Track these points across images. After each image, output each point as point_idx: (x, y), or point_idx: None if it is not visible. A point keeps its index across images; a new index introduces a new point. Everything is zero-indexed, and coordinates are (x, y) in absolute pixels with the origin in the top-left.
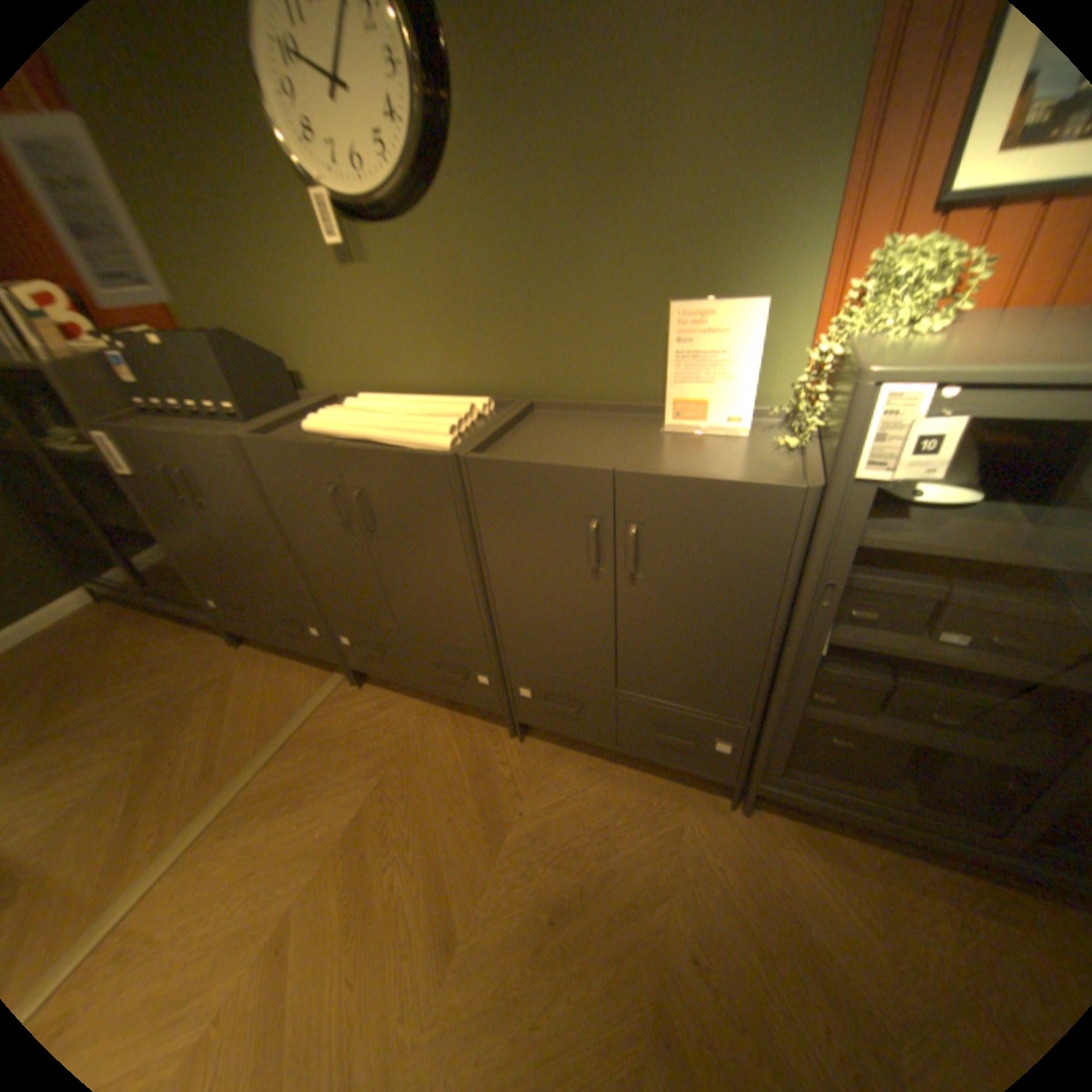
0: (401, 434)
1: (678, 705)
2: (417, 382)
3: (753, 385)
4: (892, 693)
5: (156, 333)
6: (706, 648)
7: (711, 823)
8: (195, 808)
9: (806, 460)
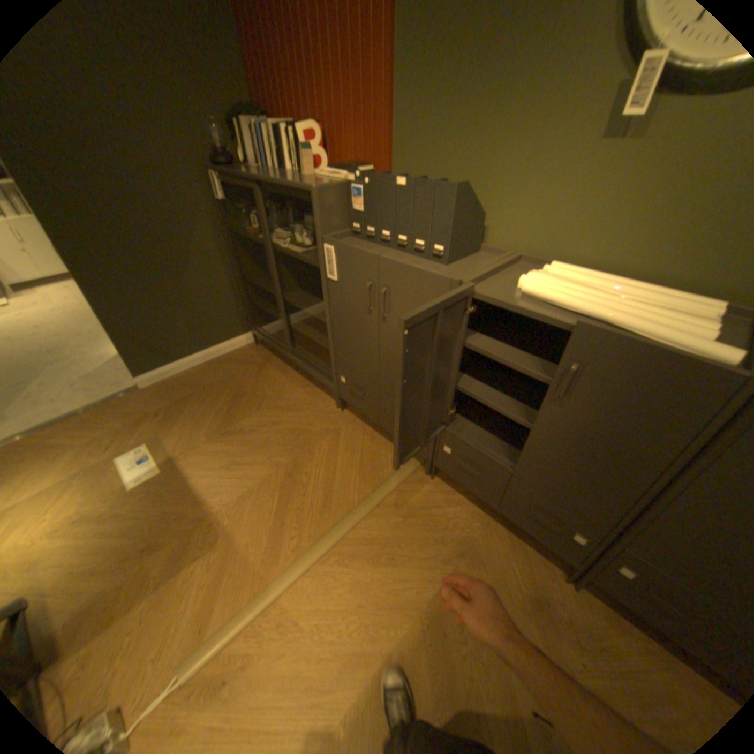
0: (663, 327)
1: None
2: (621, 263)
3: None
4: None
5: (409, 177)
6: None
7: None
8: (322, 529)
9: None
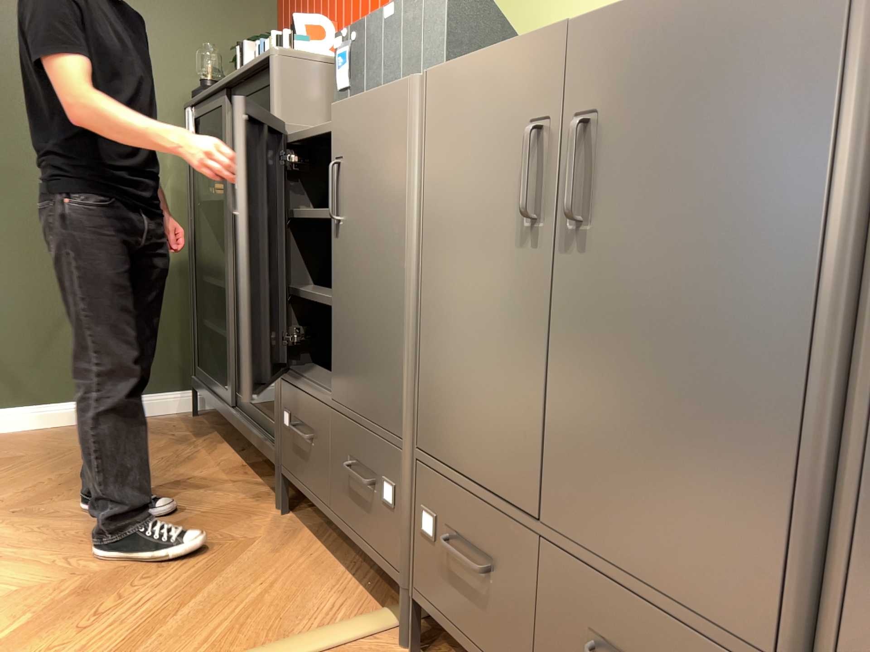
0: None
1: None
2: None
3: None
4: None
5: (397, 3)
6: None
7: None
8: None
9: None
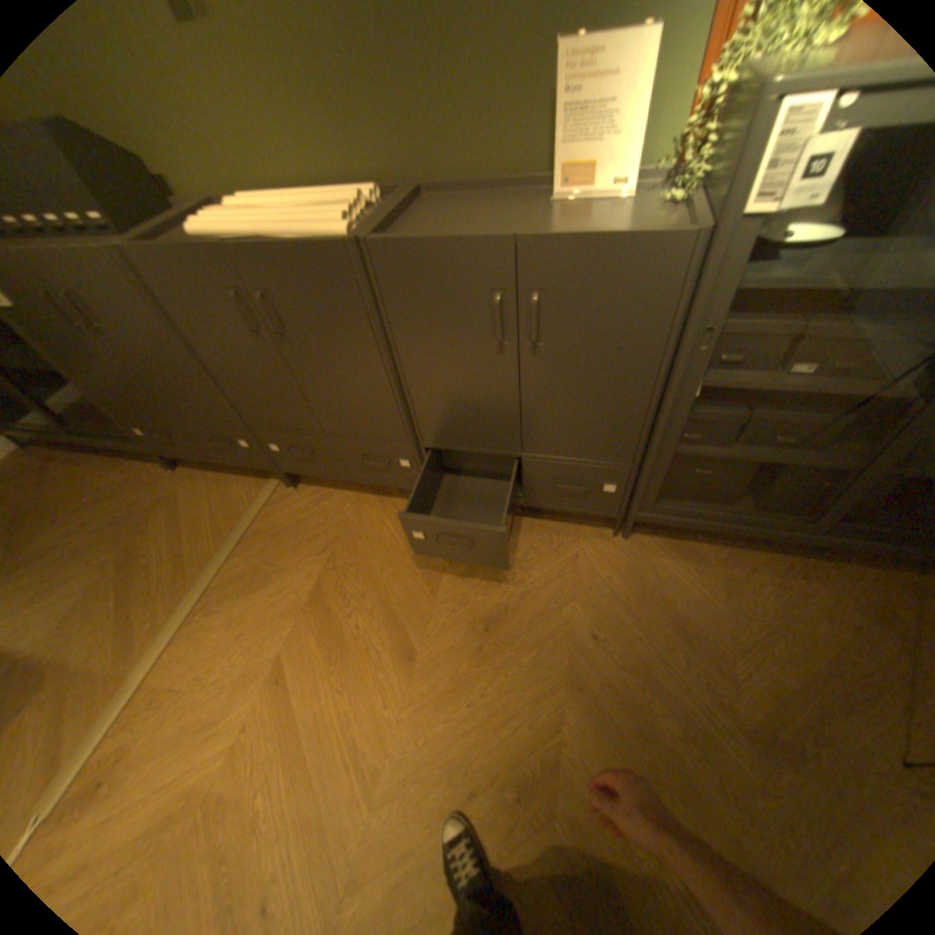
0: (295, 226)
1: (573, 459)
2: (296, 177)
3: (639, 139)
4: (746, 424)
5: None
6: (598, 404)
7: (599, 547)
8: (178, 596)
9: (692, 209)
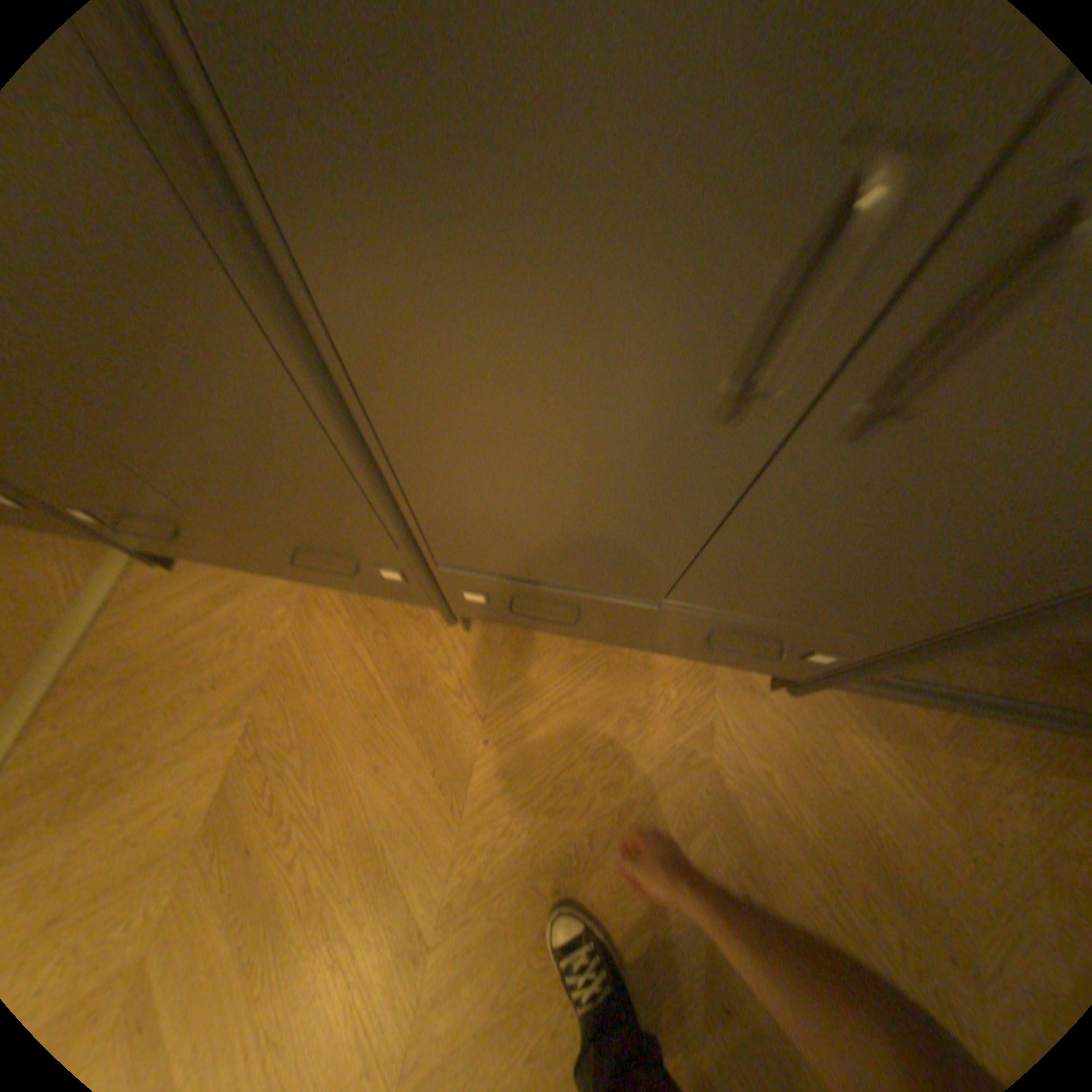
0: None
1: (781, 622)
2: None
3: None
4: None
5: None
6: (945, 565)
7: (749, 711)
8: None
9: None
